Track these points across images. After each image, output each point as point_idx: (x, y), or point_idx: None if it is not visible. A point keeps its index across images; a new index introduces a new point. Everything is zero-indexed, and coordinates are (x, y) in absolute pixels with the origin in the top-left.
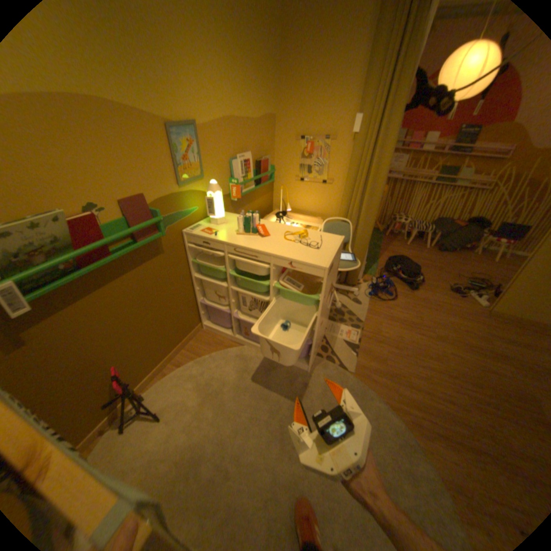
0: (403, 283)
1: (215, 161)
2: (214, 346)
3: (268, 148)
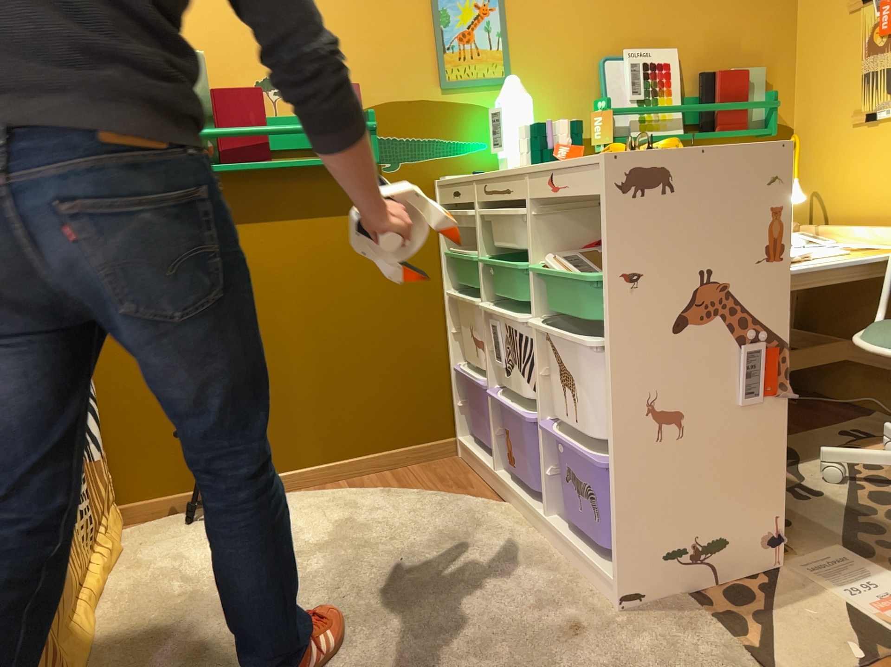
0: None
1: (550, 55)
2: (446, 487)
3: (763, 51)
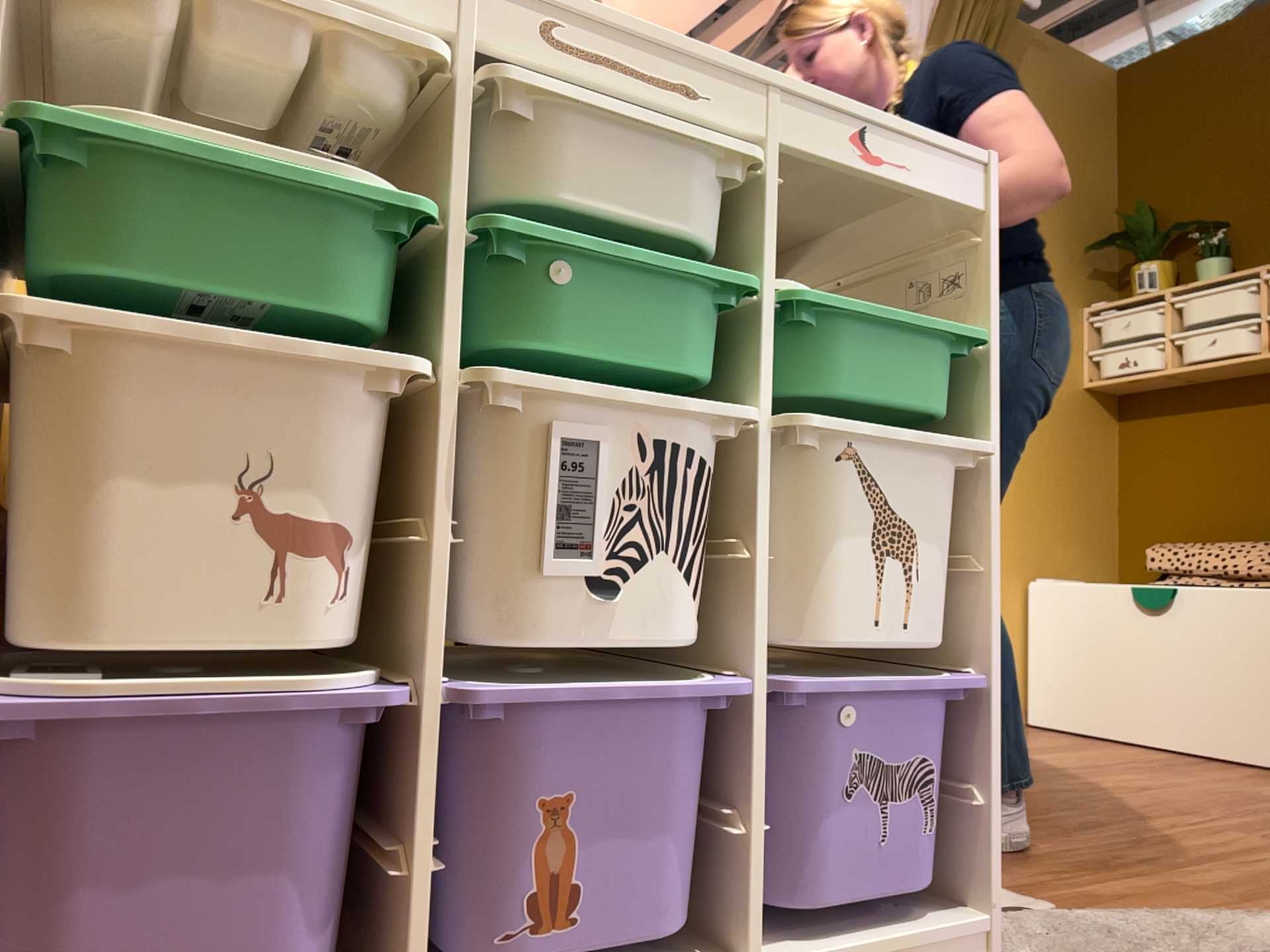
0: None
1: None
2: None
3: None
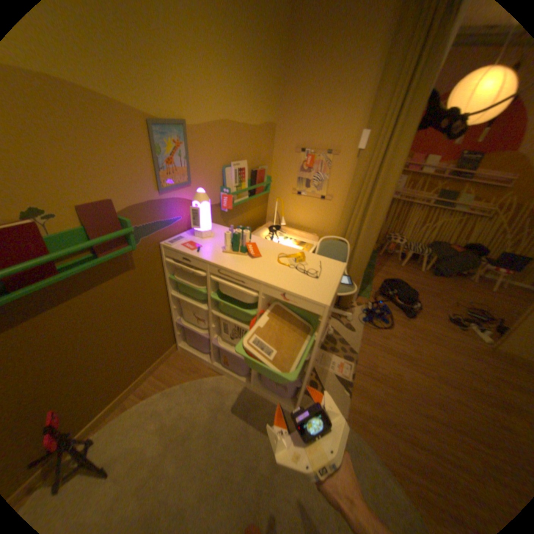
0: (399, 309)
1: (206, 167)
2: (188, 374)
3: (266, 158)
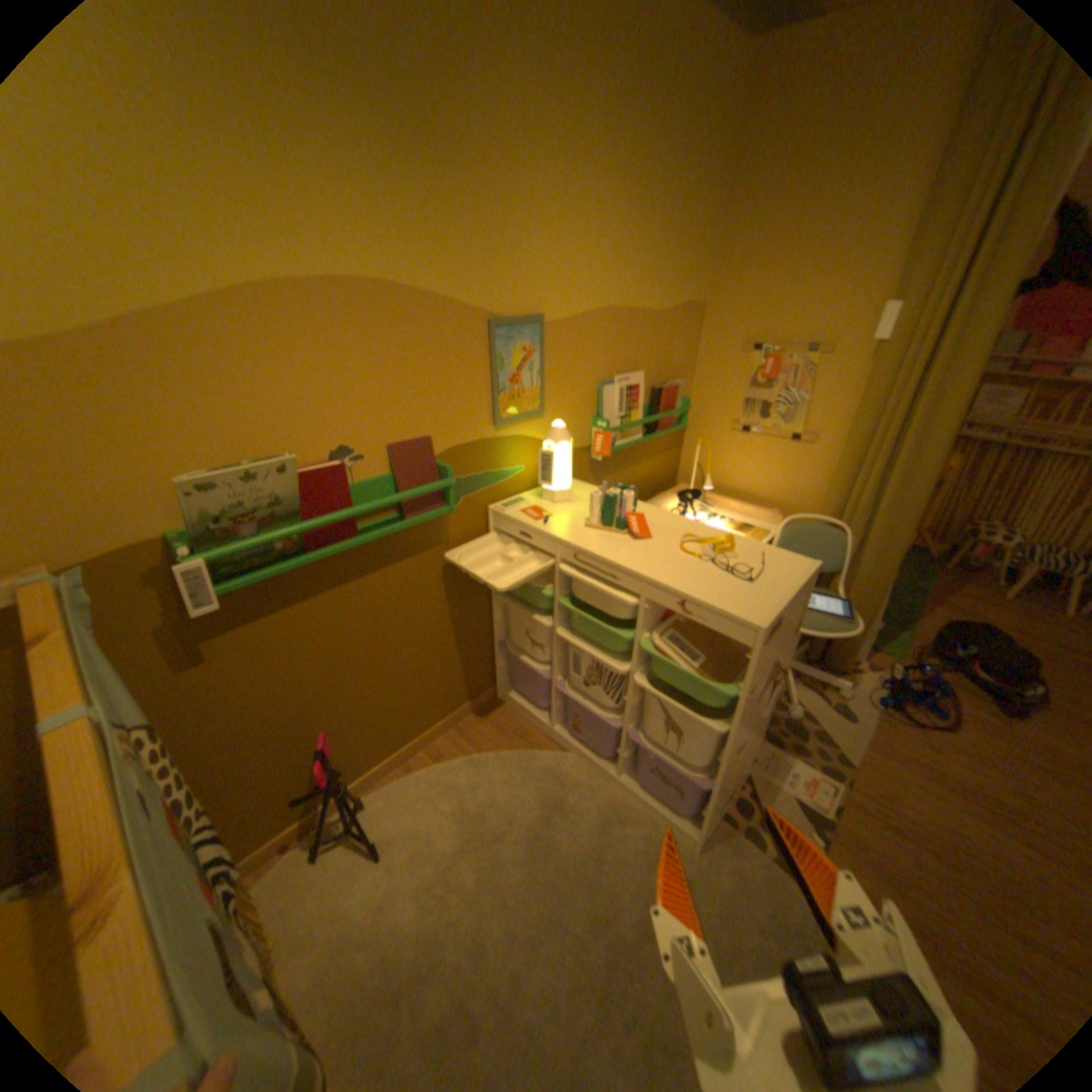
0: (984, 693)
1: (569, 385)
2: (510, 739)
3: (682, 365)
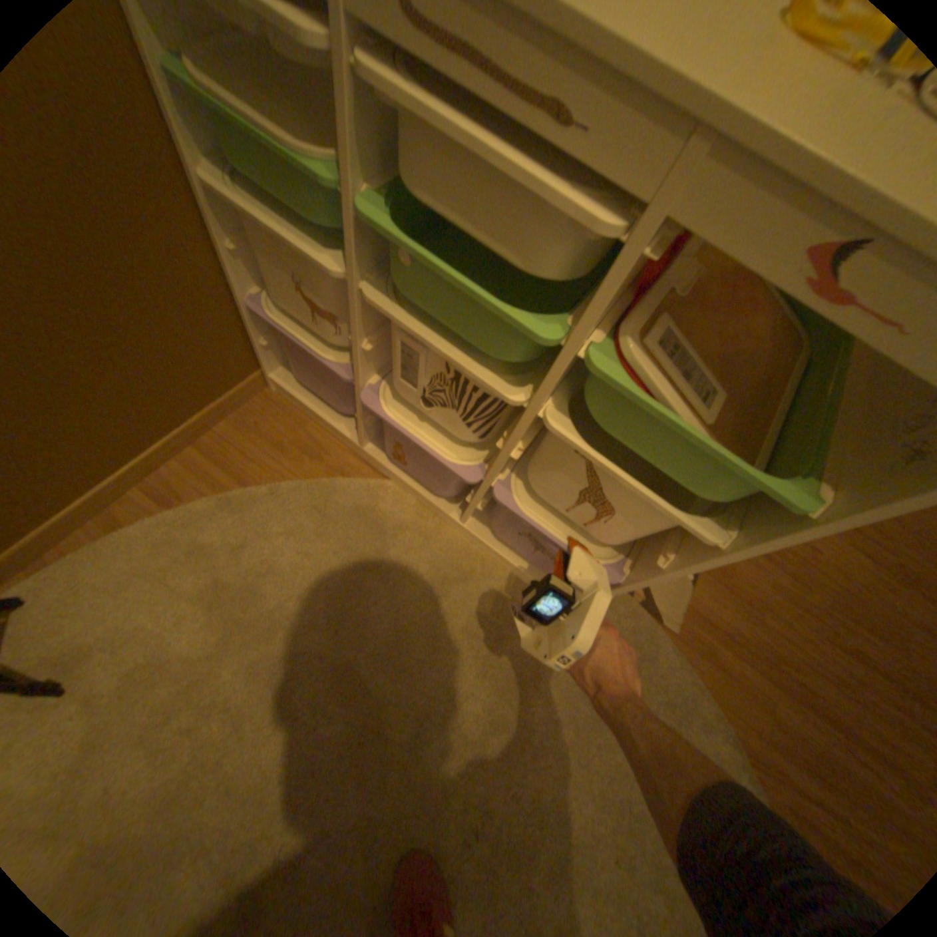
0: None
1: None
2: (295, 459)
3: None
